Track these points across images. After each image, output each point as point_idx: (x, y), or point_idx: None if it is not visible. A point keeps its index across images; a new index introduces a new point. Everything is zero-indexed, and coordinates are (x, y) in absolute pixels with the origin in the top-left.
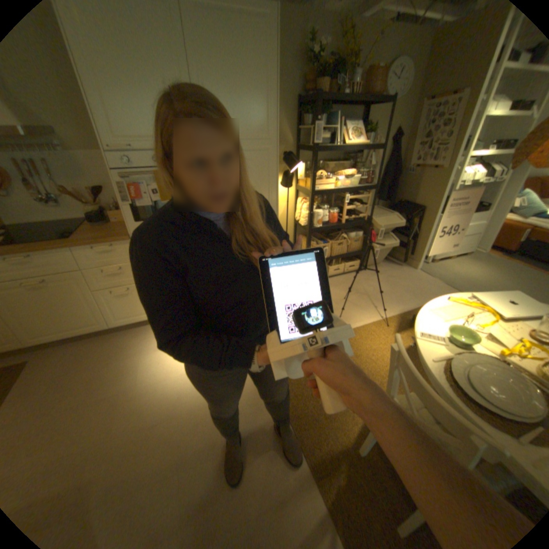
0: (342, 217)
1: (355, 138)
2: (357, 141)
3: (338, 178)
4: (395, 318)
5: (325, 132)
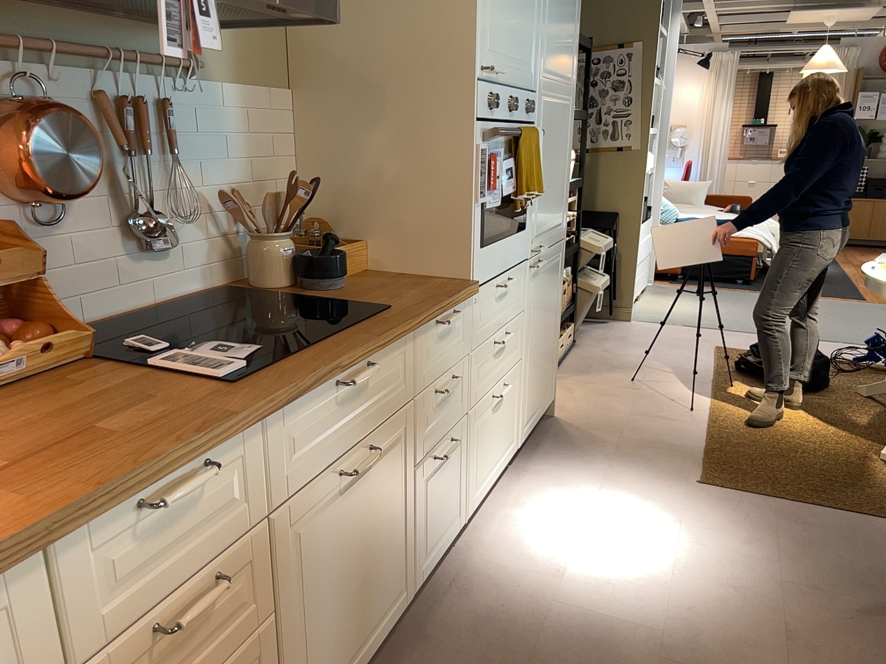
0: None
1: None
2: None
3: None
4: (718, 375)
5: None
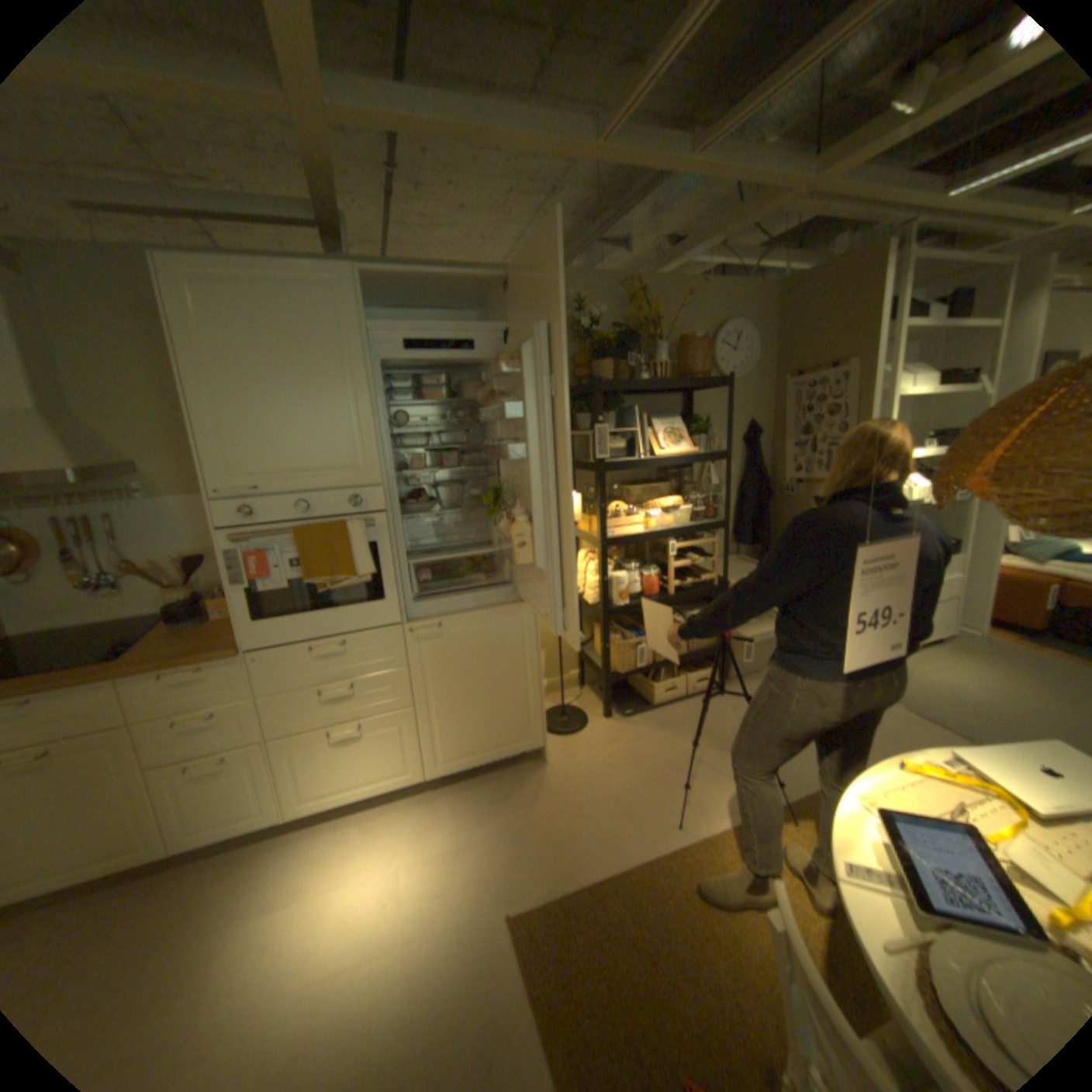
0: (669, 582)
1: (671, 445)
2: (675, 450)
3: (650, 512)
4: (811, 803)
5: (616, 438)
